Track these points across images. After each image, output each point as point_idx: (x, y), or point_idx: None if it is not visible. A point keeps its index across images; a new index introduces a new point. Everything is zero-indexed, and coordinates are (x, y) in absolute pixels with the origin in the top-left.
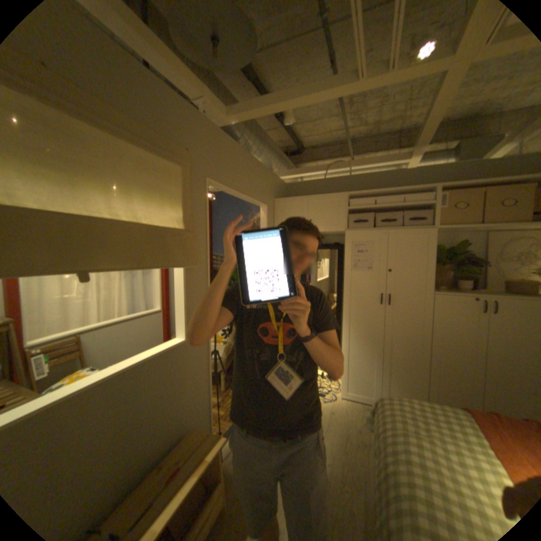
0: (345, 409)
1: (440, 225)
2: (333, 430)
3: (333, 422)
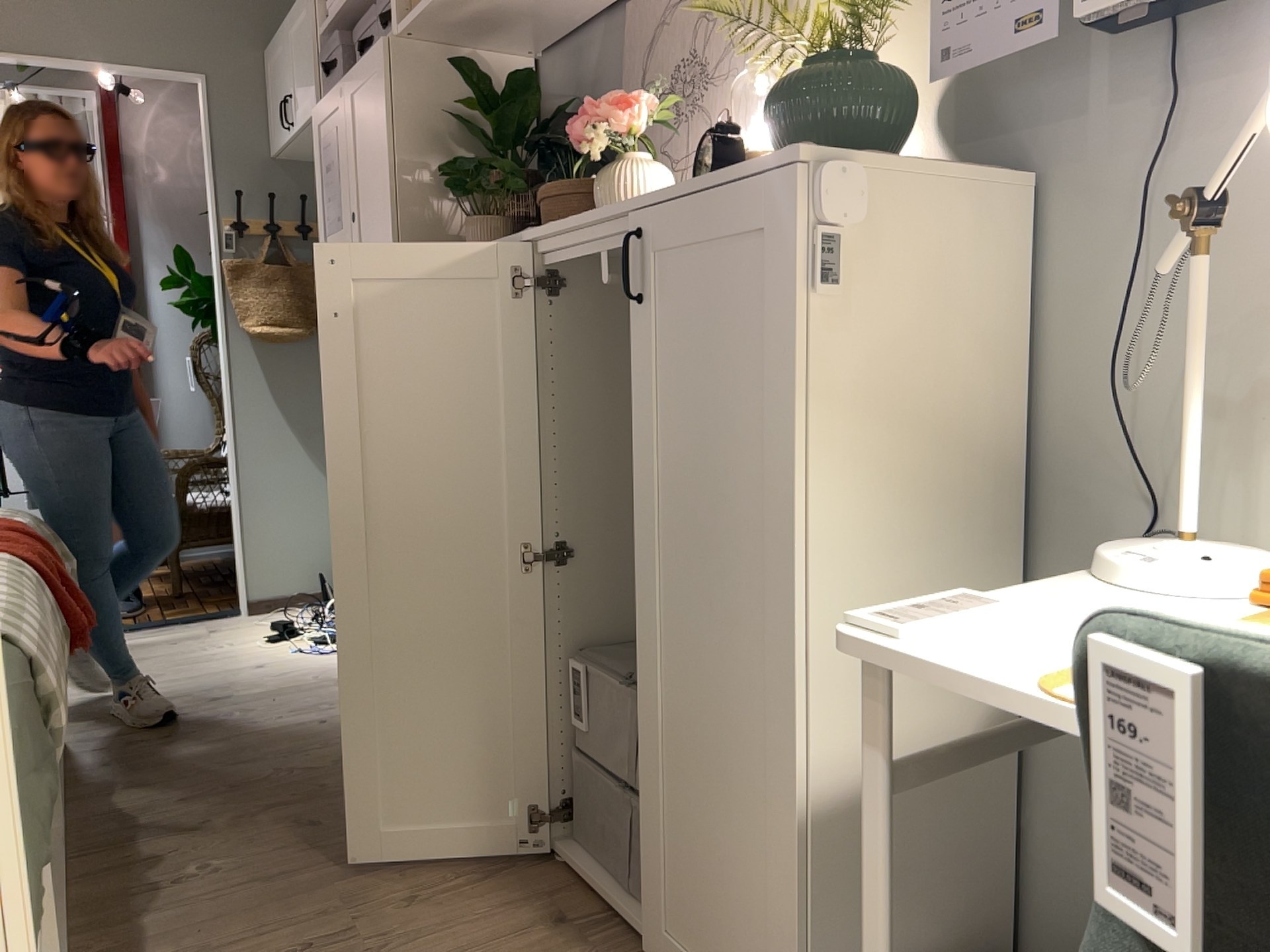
0: (307, 668)
1: (404, 15)
2: (190, 682)
3: (227, 674)
